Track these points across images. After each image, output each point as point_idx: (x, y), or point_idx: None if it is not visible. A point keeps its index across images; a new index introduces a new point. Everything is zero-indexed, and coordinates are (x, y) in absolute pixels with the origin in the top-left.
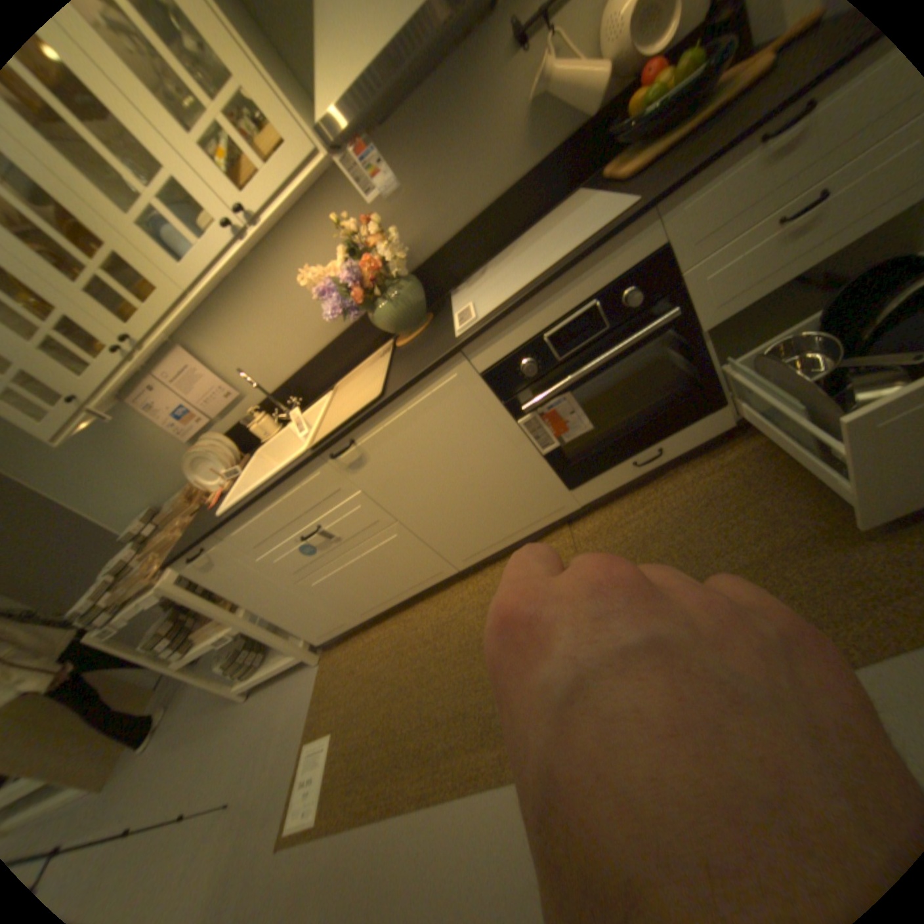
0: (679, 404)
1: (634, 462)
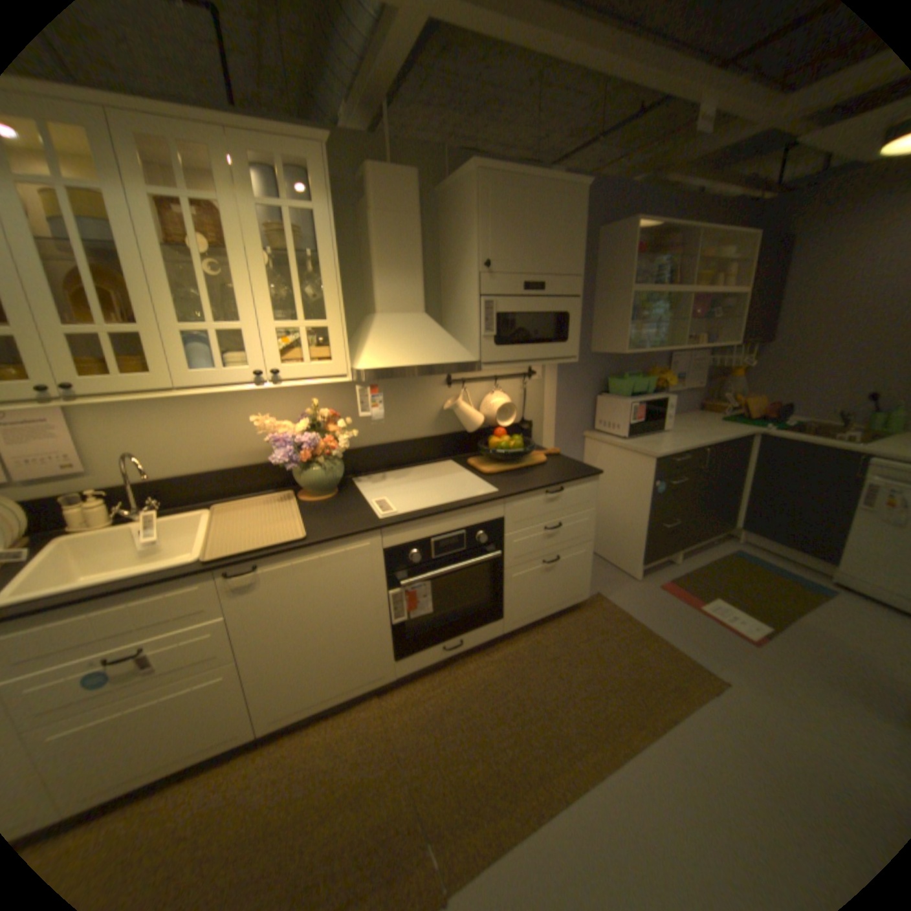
0: (481, 611)
1: (444, 647)
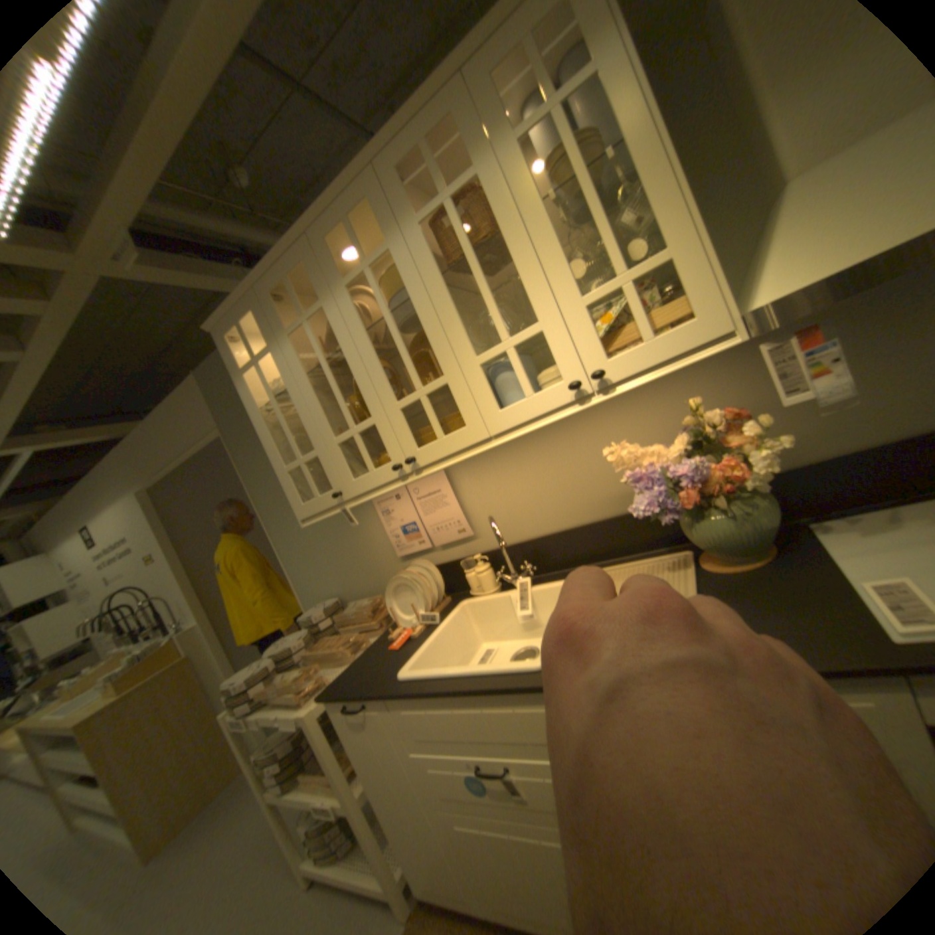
0: None
1: None
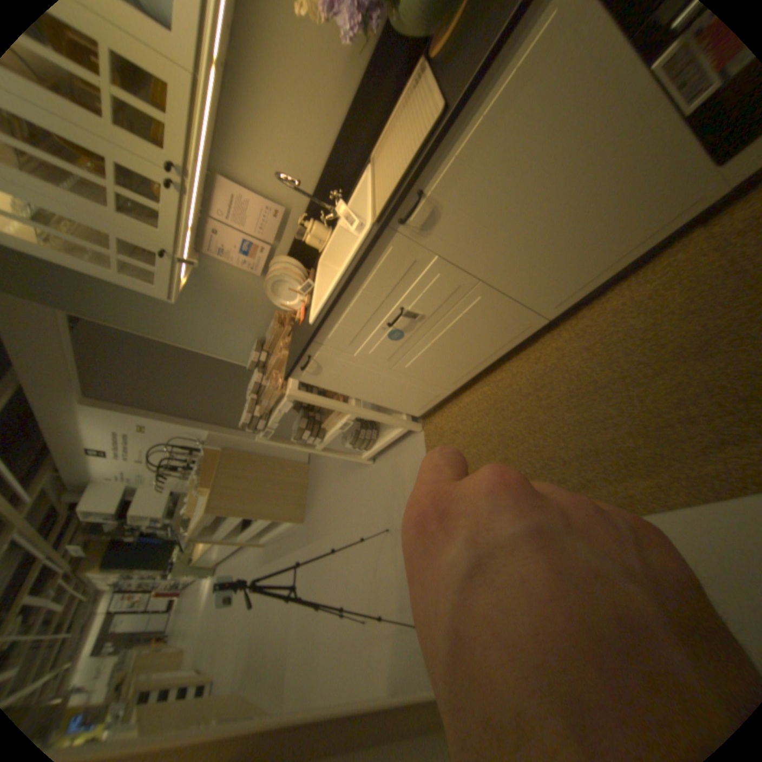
0: None
1: None
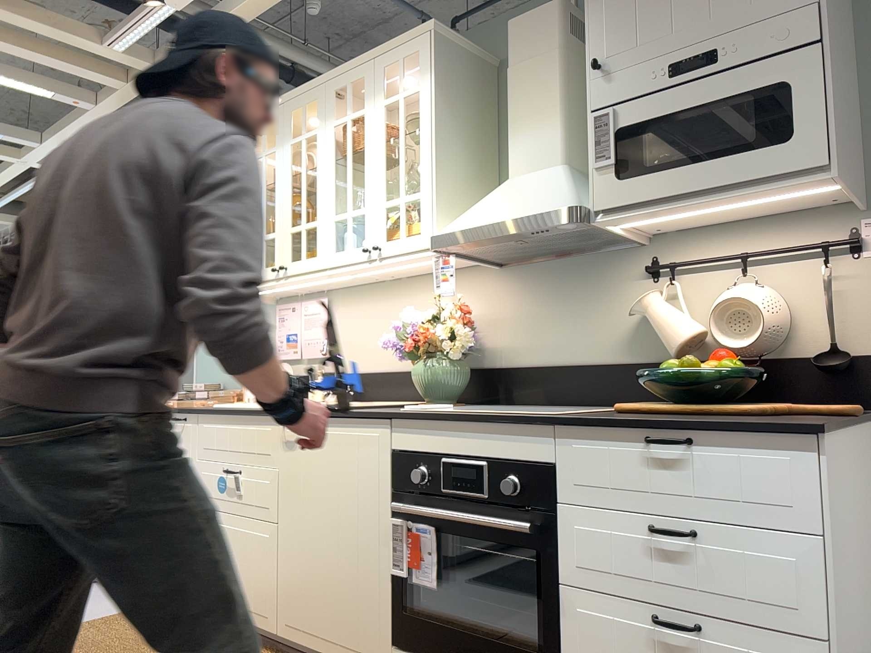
0: (515, 649)
1: None
